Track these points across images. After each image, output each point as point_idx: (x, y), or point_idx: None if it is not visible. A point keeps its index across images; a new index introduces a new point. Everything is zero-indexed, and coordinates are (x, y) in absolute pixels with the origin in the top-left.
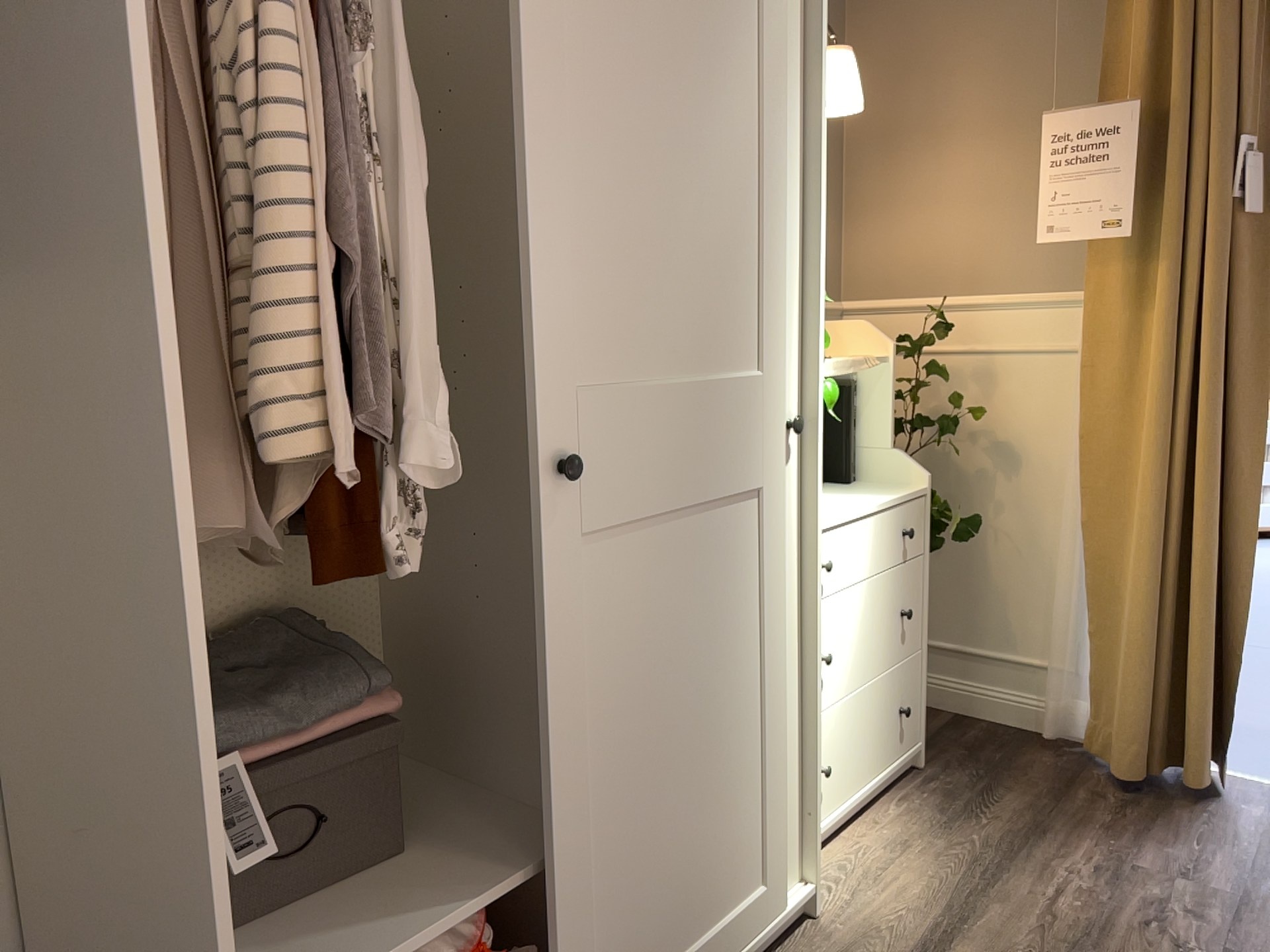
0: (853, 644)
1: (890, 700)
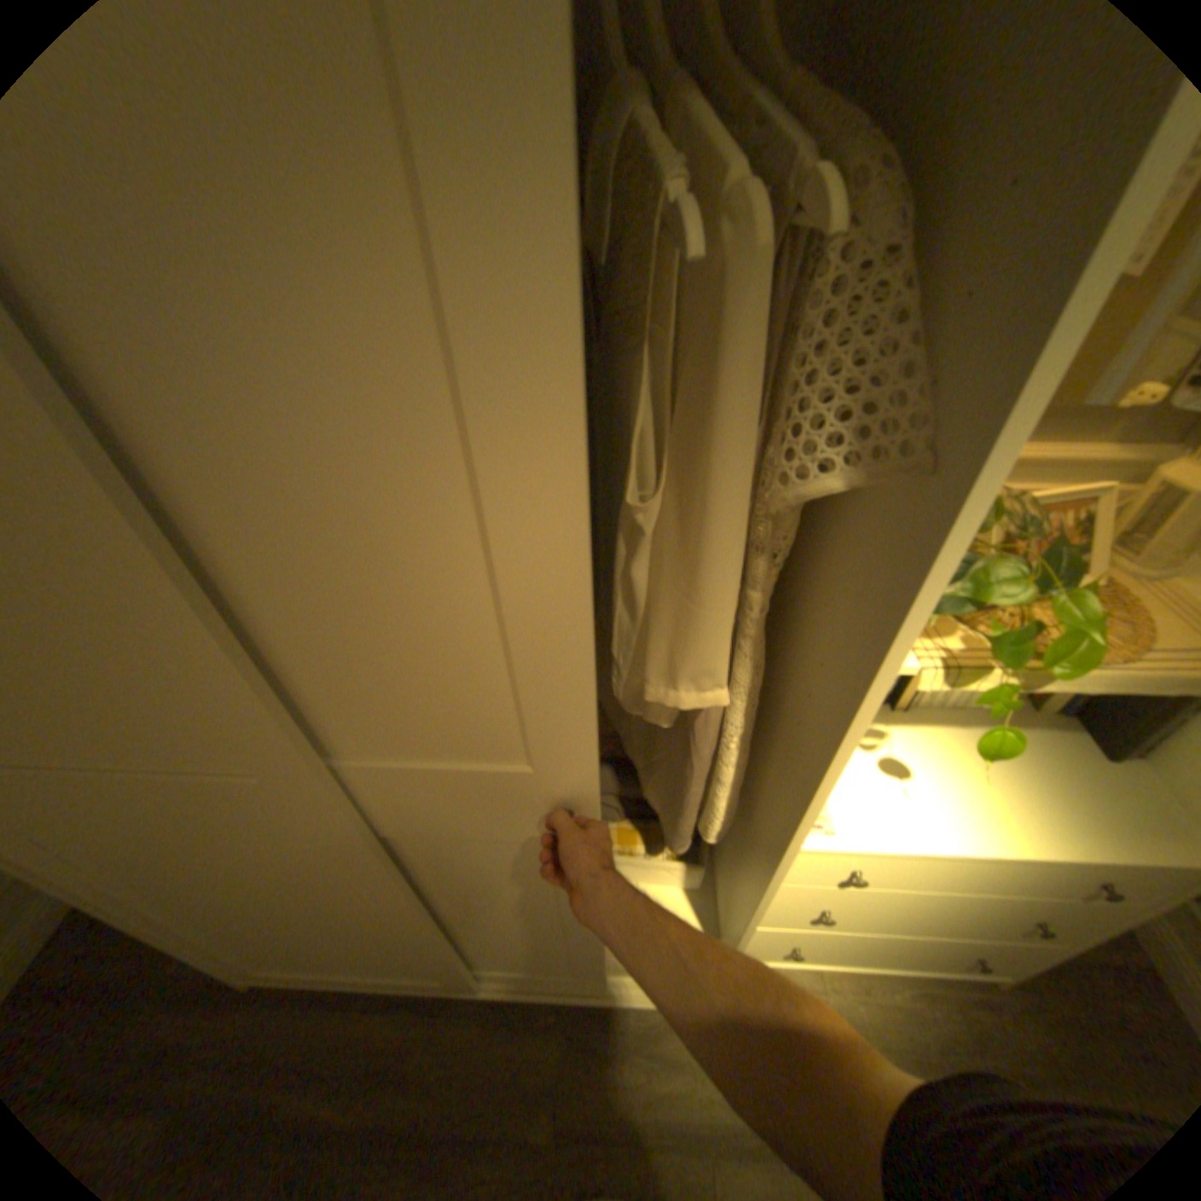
0: (908, 922)
1: (970, 957)
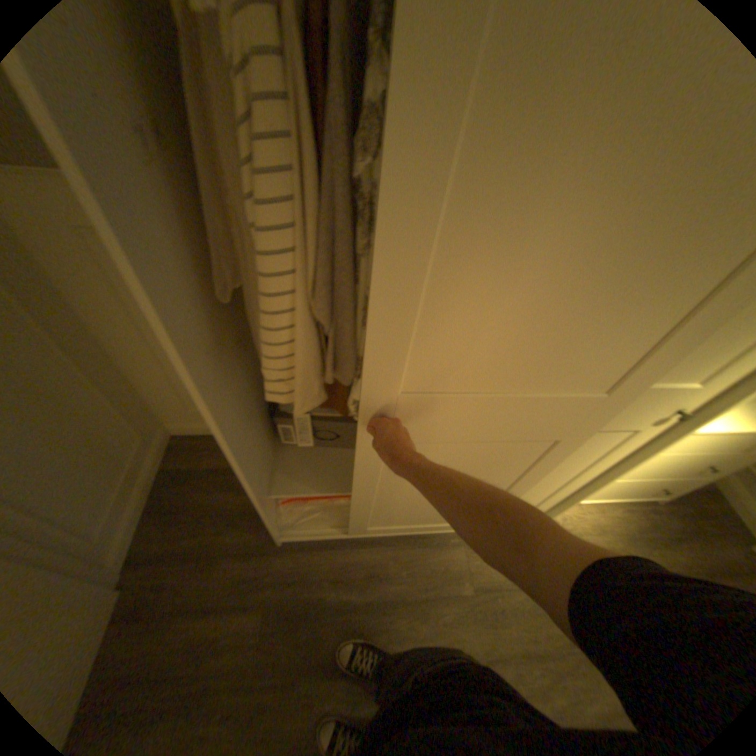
0: (655, 471)
1: (663, 488)
